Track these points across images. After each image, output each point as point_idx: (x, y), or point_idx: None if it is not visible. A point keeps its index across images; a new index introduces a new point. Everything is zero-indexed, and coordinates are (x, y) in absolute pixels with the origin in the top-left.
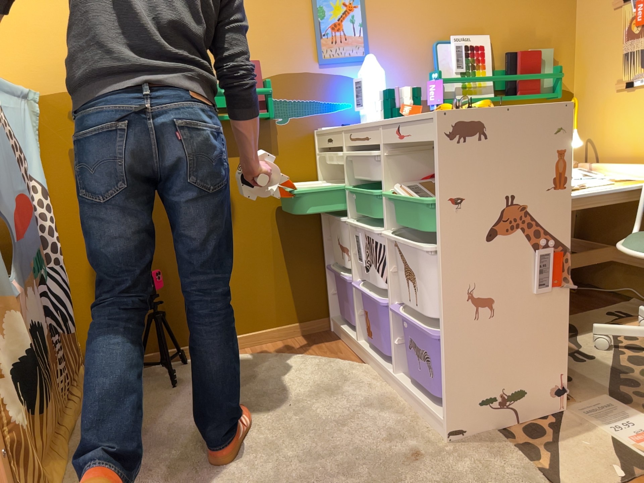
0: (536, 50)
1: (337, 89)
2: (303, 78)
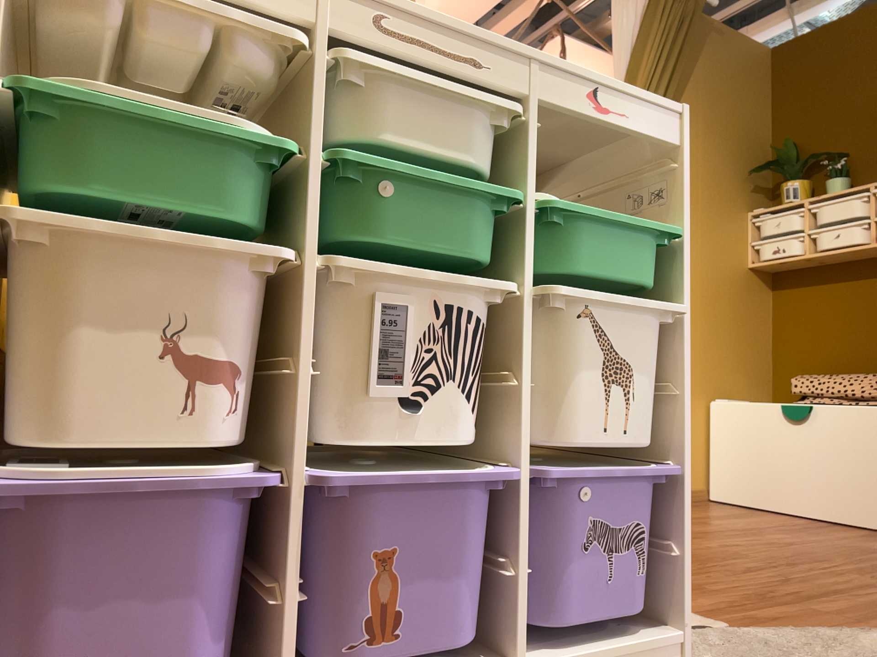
0: None
1: None
2: None
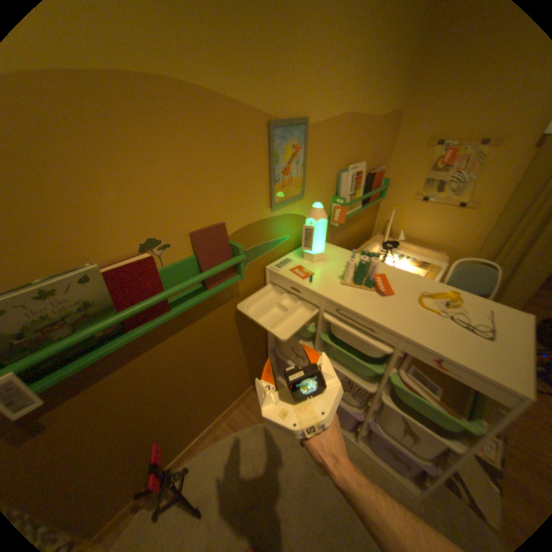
0: (382, 168)
1: (282, 226)
2: (260, 225)
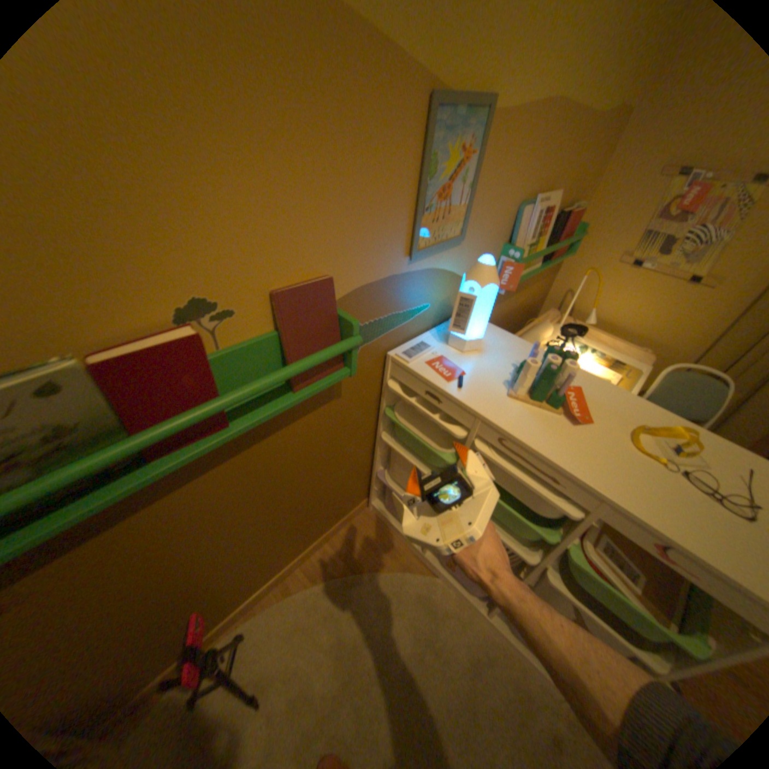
0: (582, 205)
1: (422, 288)
2: (388, 284)
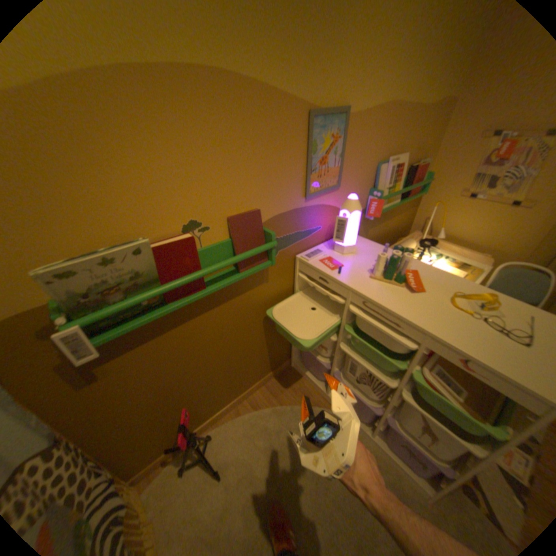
0: (426, 161)
1: (315, 216)
2: (293, 214)
